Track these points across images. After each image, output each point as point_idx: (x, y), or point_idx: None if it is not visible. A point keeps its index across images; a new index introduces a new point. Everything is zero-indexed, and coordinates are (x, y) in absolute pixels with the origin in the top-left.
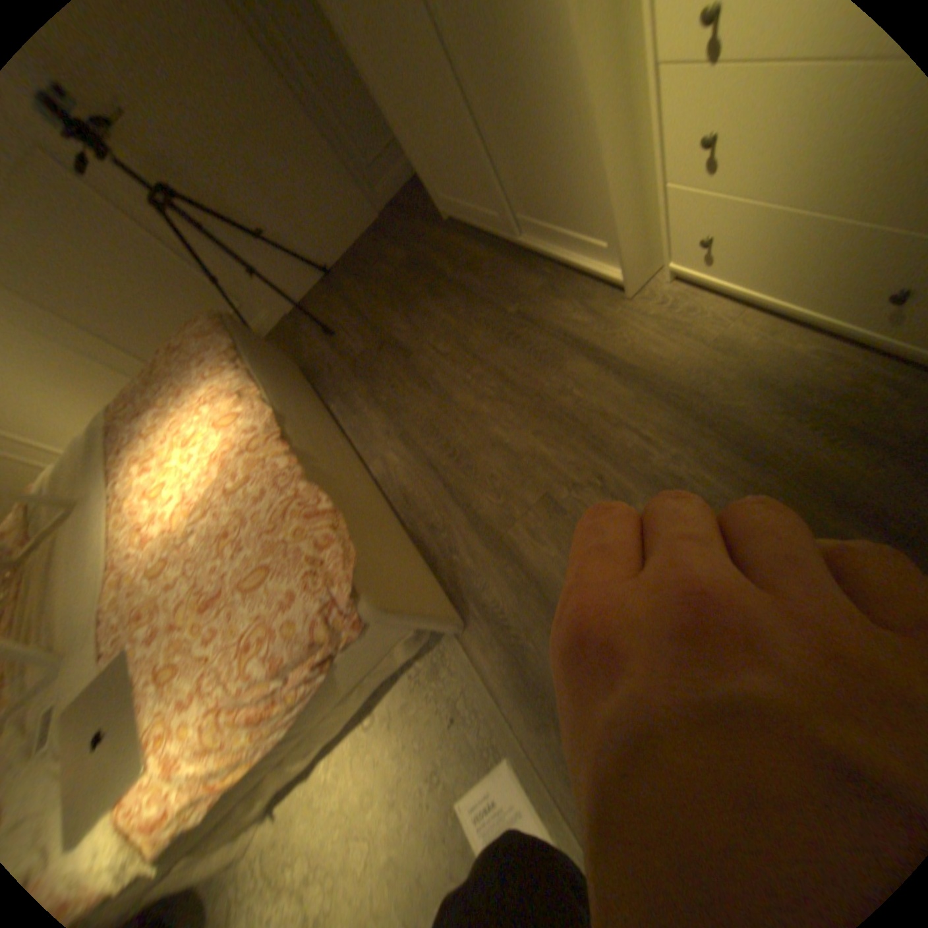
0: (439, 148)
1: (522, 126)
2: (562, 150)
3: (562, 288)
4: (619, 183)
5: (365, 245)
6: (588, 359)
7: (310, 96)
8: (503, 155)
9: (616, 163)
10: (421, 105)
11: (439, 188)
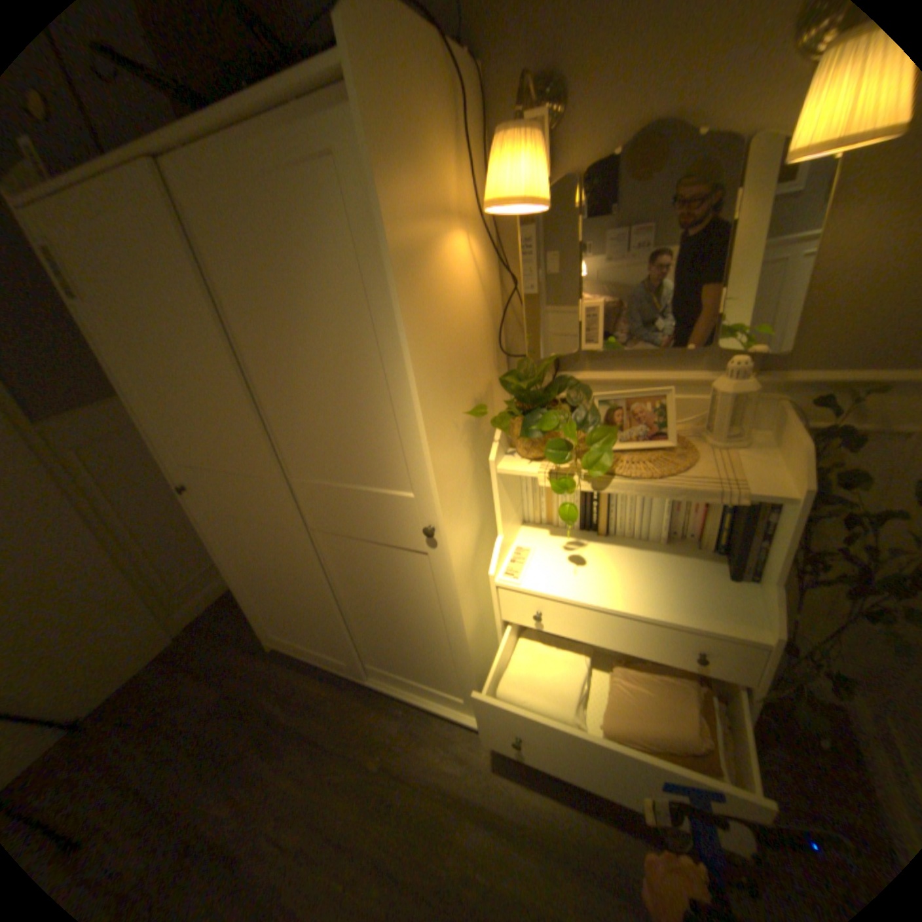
0: (284, 613)
1: (387, 625)
2: (425, 646)
3: (417, 735)
4: (478, 675)
5: (143, 684)
6: (472, 828)
7: (119, 549)
8: (359, 632)
9: (476, 665)
10: (276, 589)
11: (267, 632)
